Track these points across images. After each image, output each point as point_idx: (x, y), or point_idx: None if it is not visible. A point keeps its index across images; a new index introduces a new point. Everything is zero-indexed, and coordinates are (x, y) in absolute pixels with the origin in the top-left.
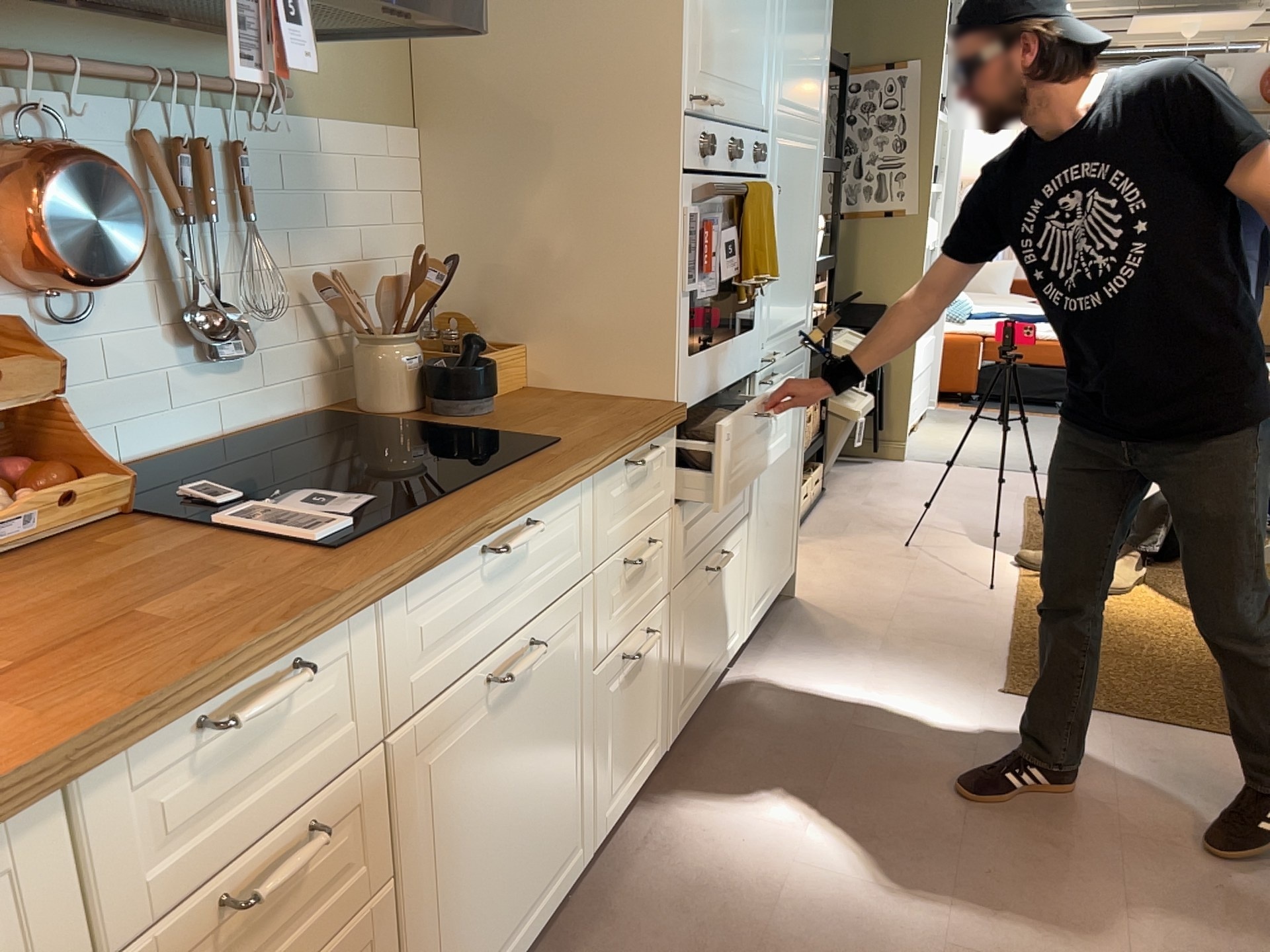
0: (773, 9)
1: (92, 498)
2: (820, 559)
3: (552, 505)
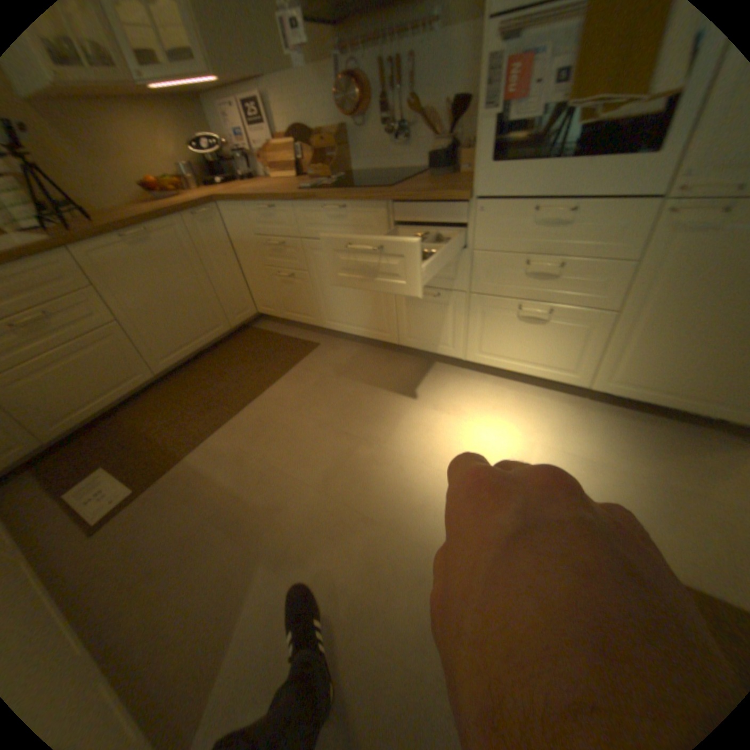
0: None
1: (321, 169)
2: None
3: (357, 204)
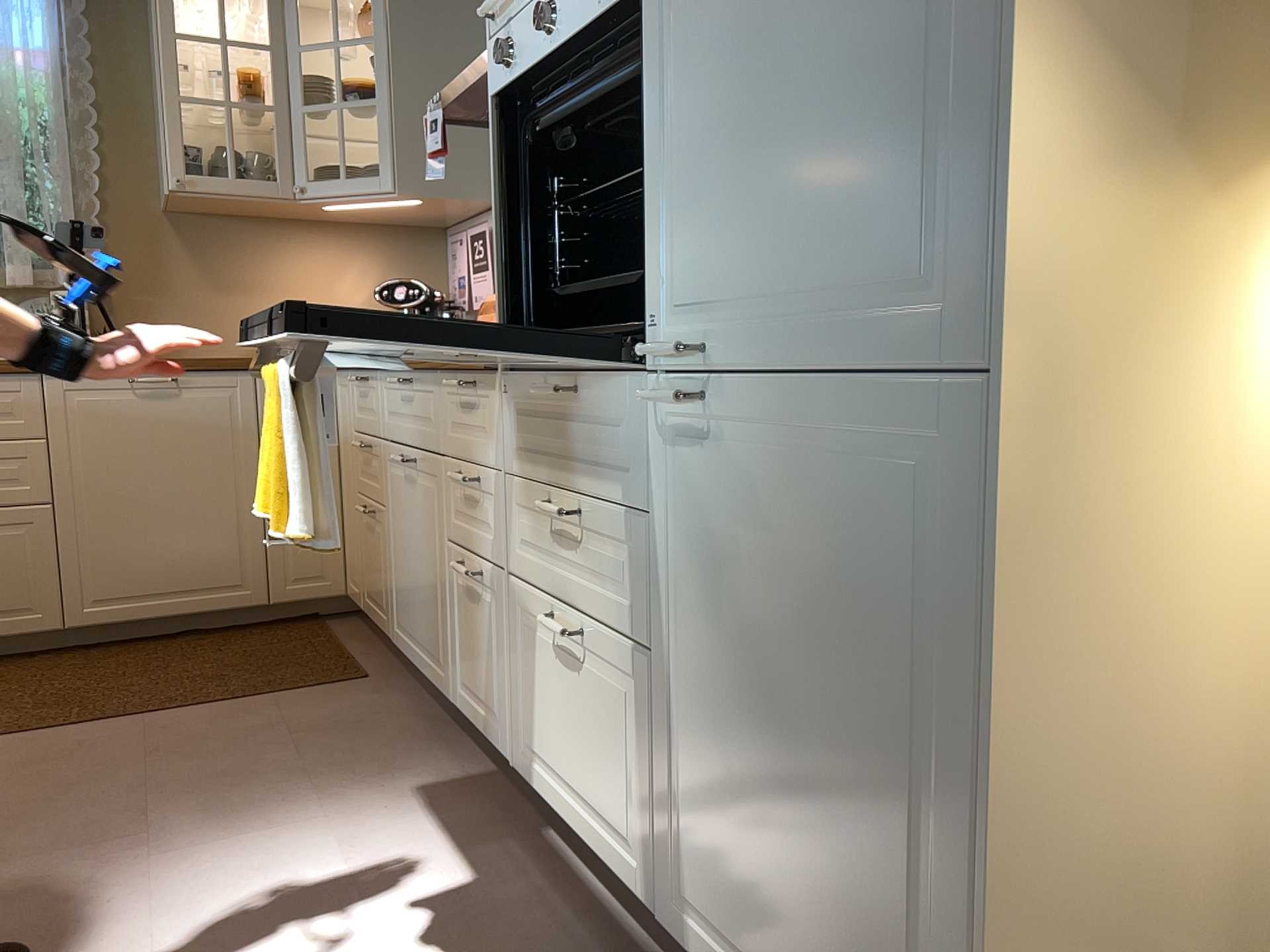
0: None
1: None
2: None
3: (421, 379)
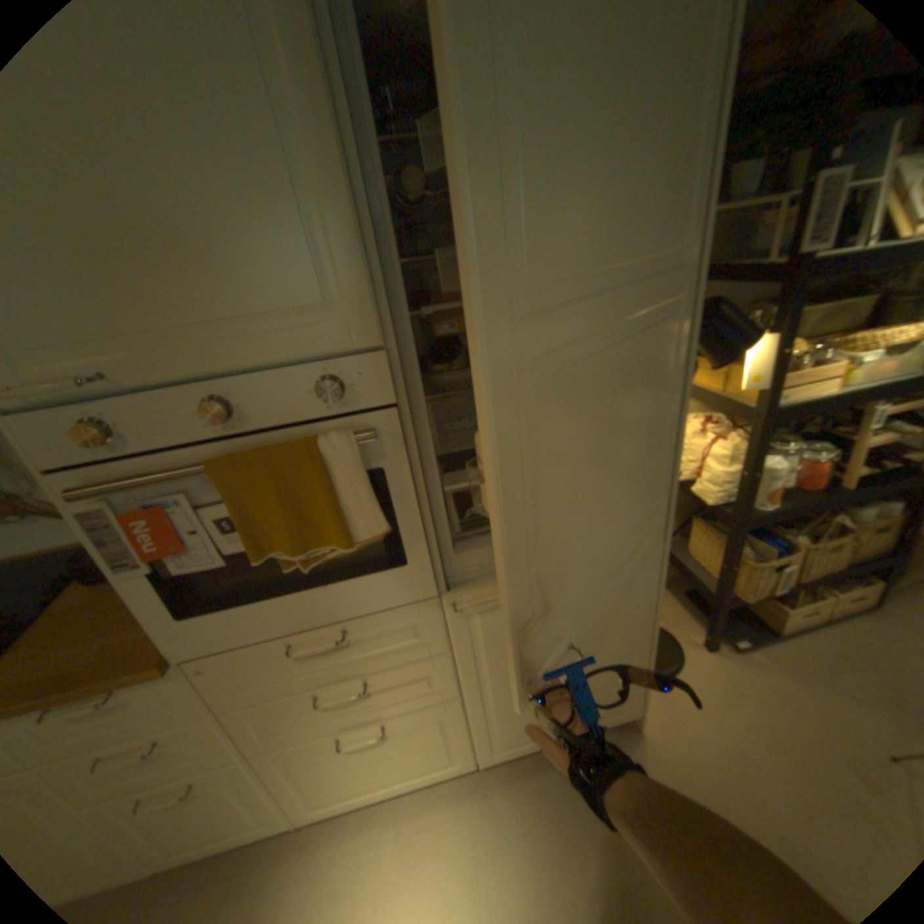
0: (314, 144)
1: None
2: (737, 703)
3: None
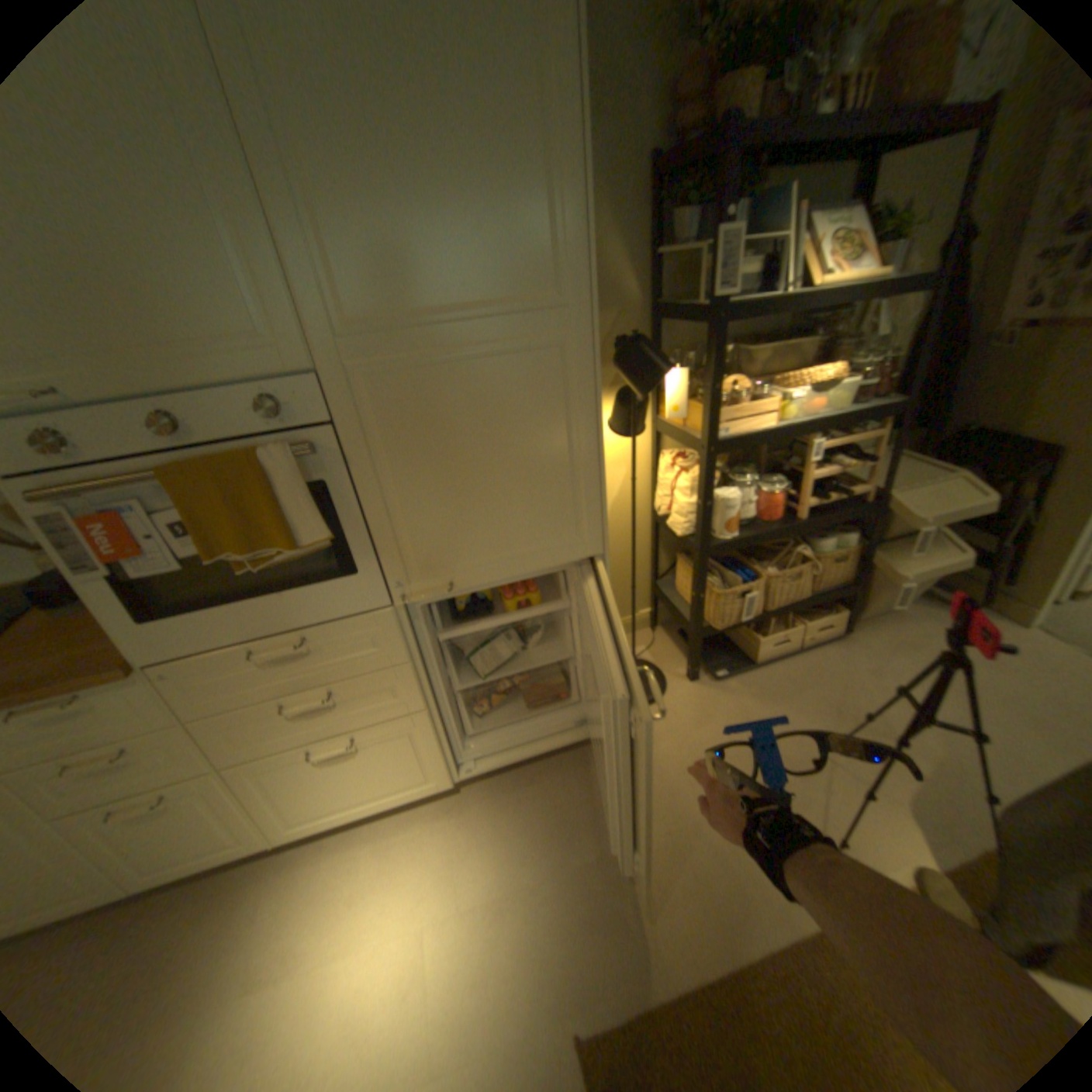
0: (233, 201)
1: None
2: (704, 722)
3: None
